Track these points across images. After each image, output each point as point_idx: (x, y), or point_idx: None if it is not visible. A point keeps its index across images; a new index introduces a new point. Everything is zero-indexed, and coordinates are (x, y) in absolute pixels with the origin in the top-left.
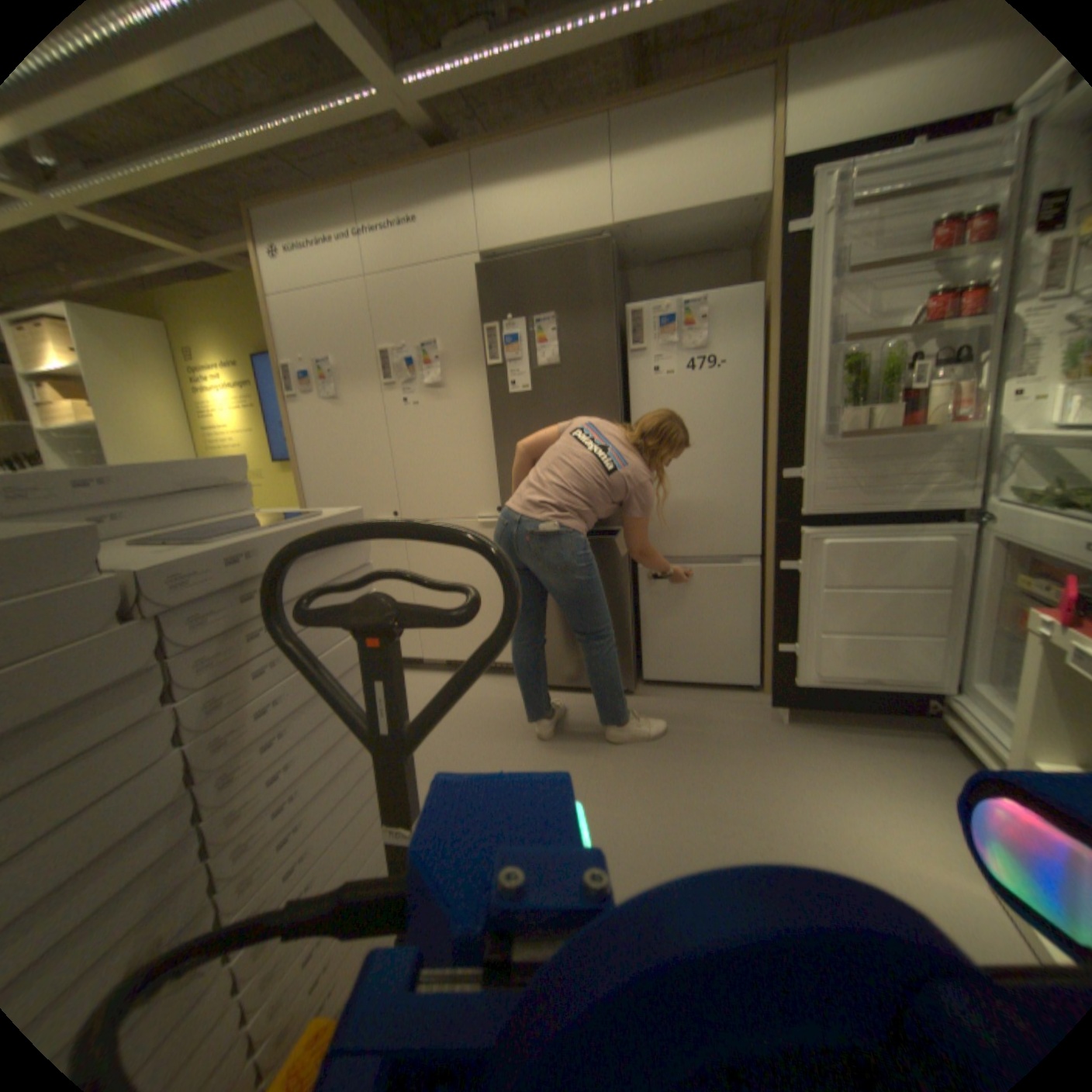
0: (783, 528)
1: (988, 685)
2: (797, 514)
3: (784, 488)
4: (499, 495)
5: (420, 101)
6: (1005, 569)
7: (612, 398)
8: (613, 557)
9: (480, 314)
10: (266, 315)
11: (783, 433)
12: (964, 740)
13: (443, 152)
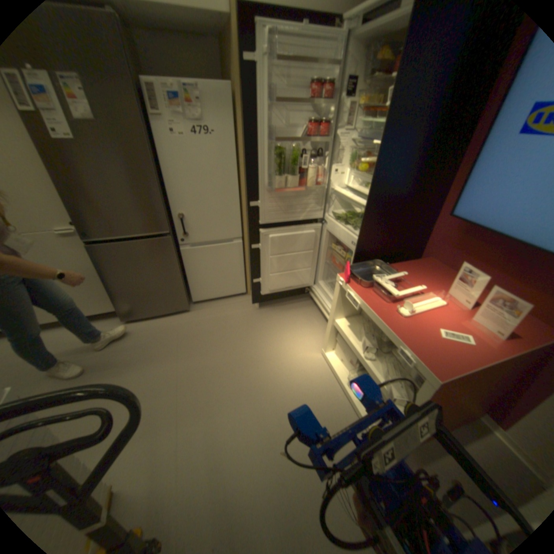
0: (252, 230)
1: (322, 281)
2: (258, 224)
3: (252, 212)
4: (70, 214)
5: None
6: (329, 241)
7: (146, 151)
8: (166, 249)
9: None
10: None
11: (249, 180)
12: (315, 302)
13: None
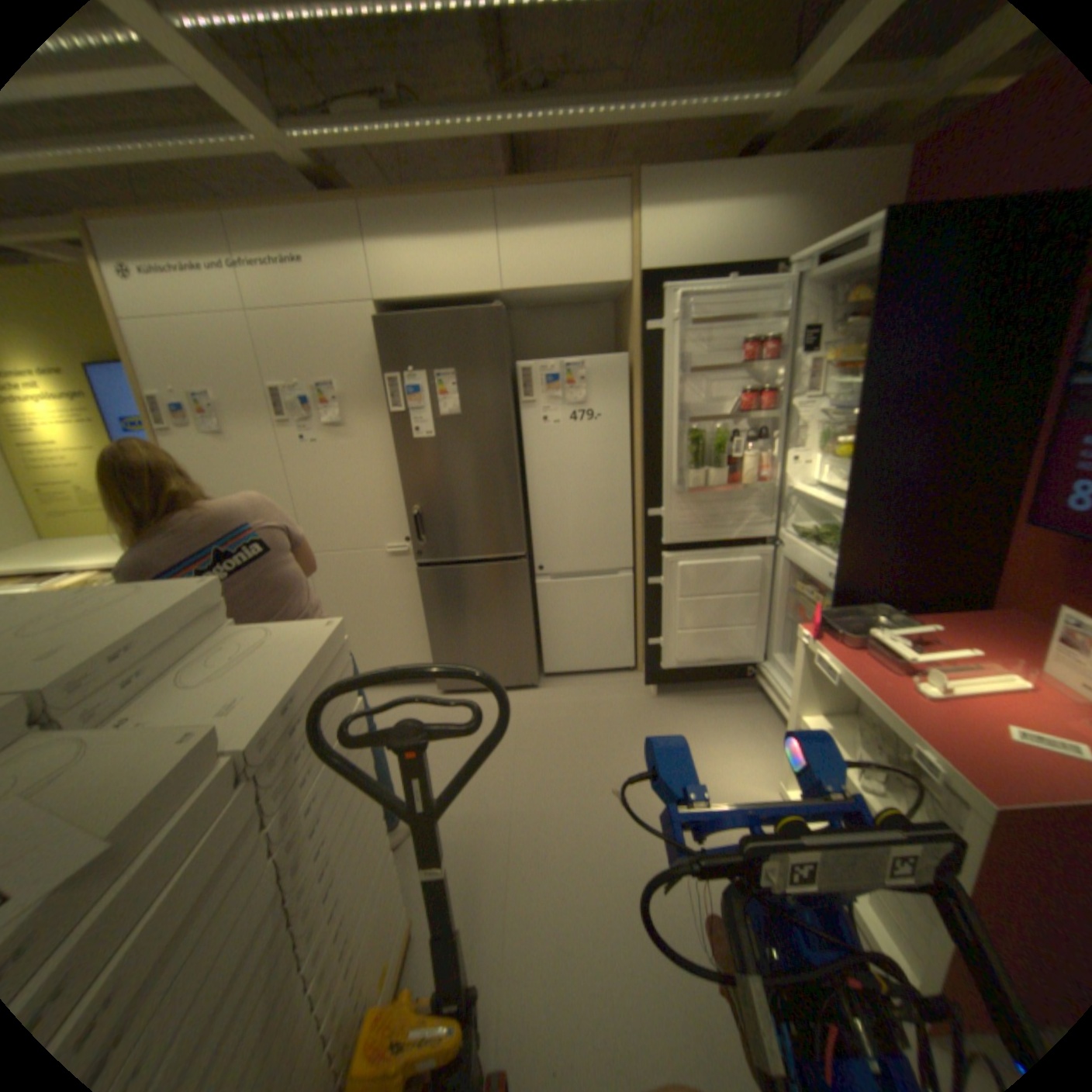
0: (649, 555)
1: (781, 656)
2: (659, 544)
3: (649, 525)
4: (406, 528)
5: (303, 149)
6: (790, 579)
7: (509, 447)
8: (515, 580)
9: (380, 365)
10: (121, 343)
11: (646, 479)
12: (768, 695)
13: (329, 200)
